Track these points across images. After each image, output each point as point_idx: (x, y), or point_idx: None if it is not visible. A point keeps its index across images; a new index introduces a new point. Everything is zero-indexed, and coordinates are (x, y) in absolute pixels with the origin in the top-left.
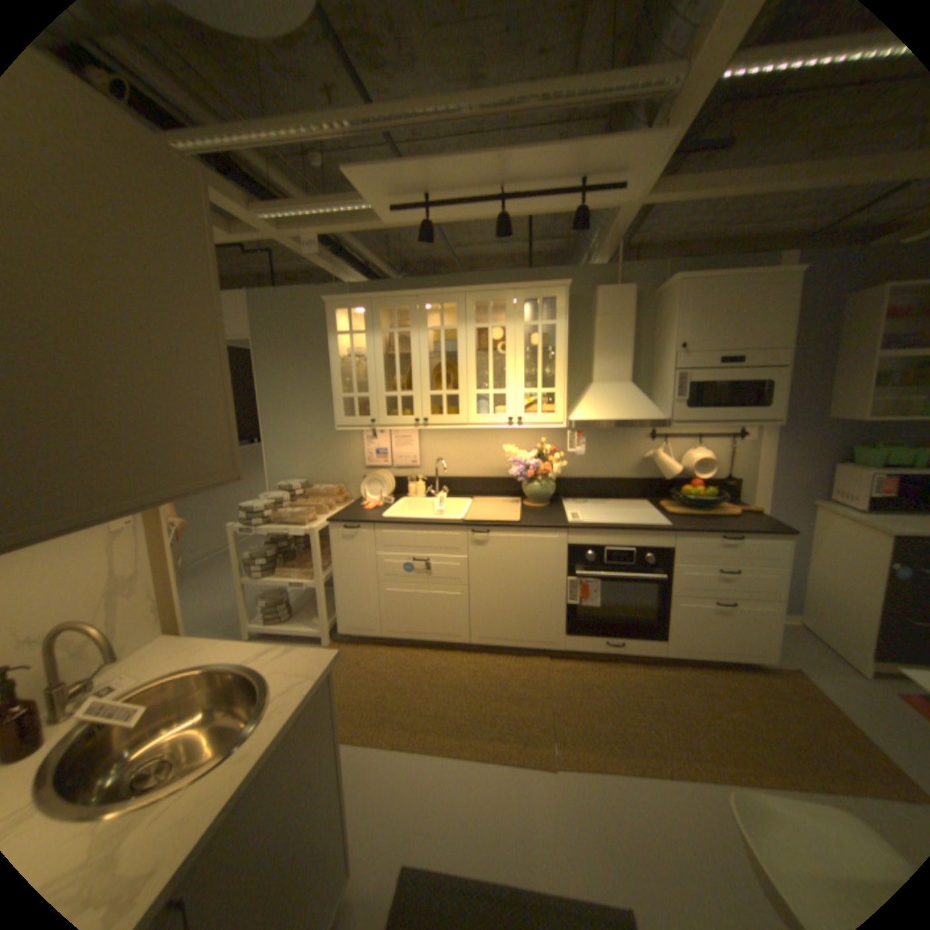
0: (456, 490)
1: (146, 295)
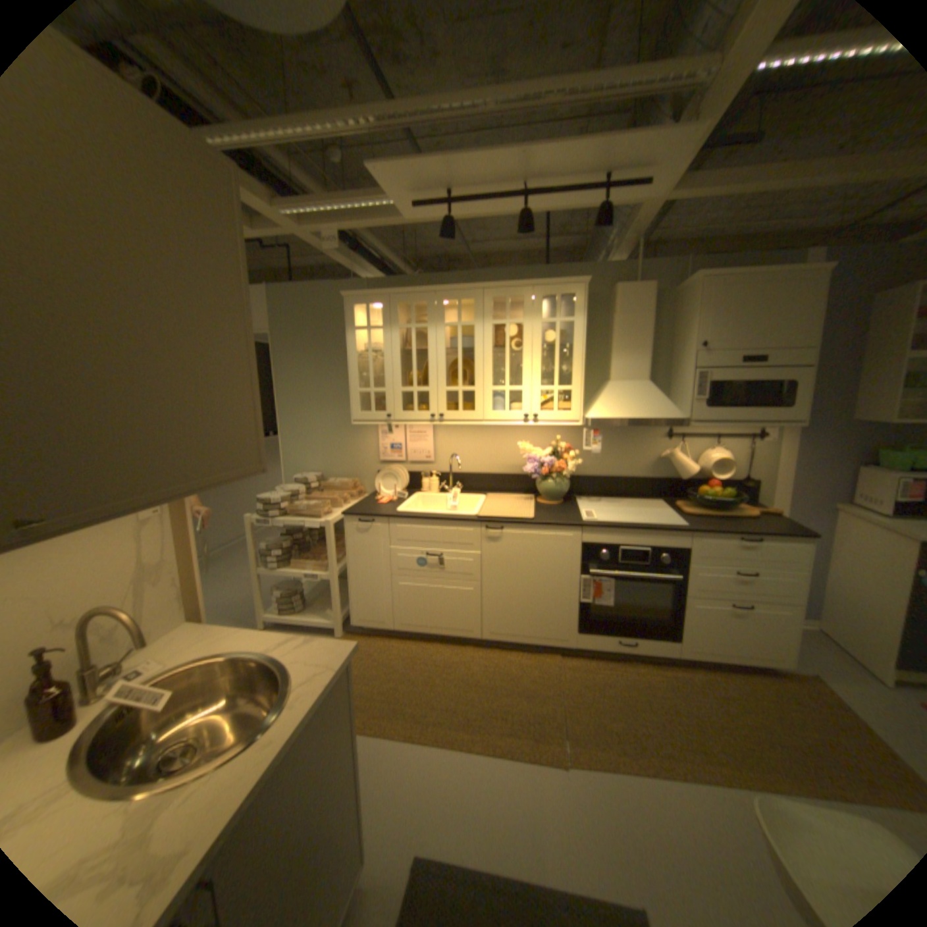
0: (469, 486)
1: (181, 289)
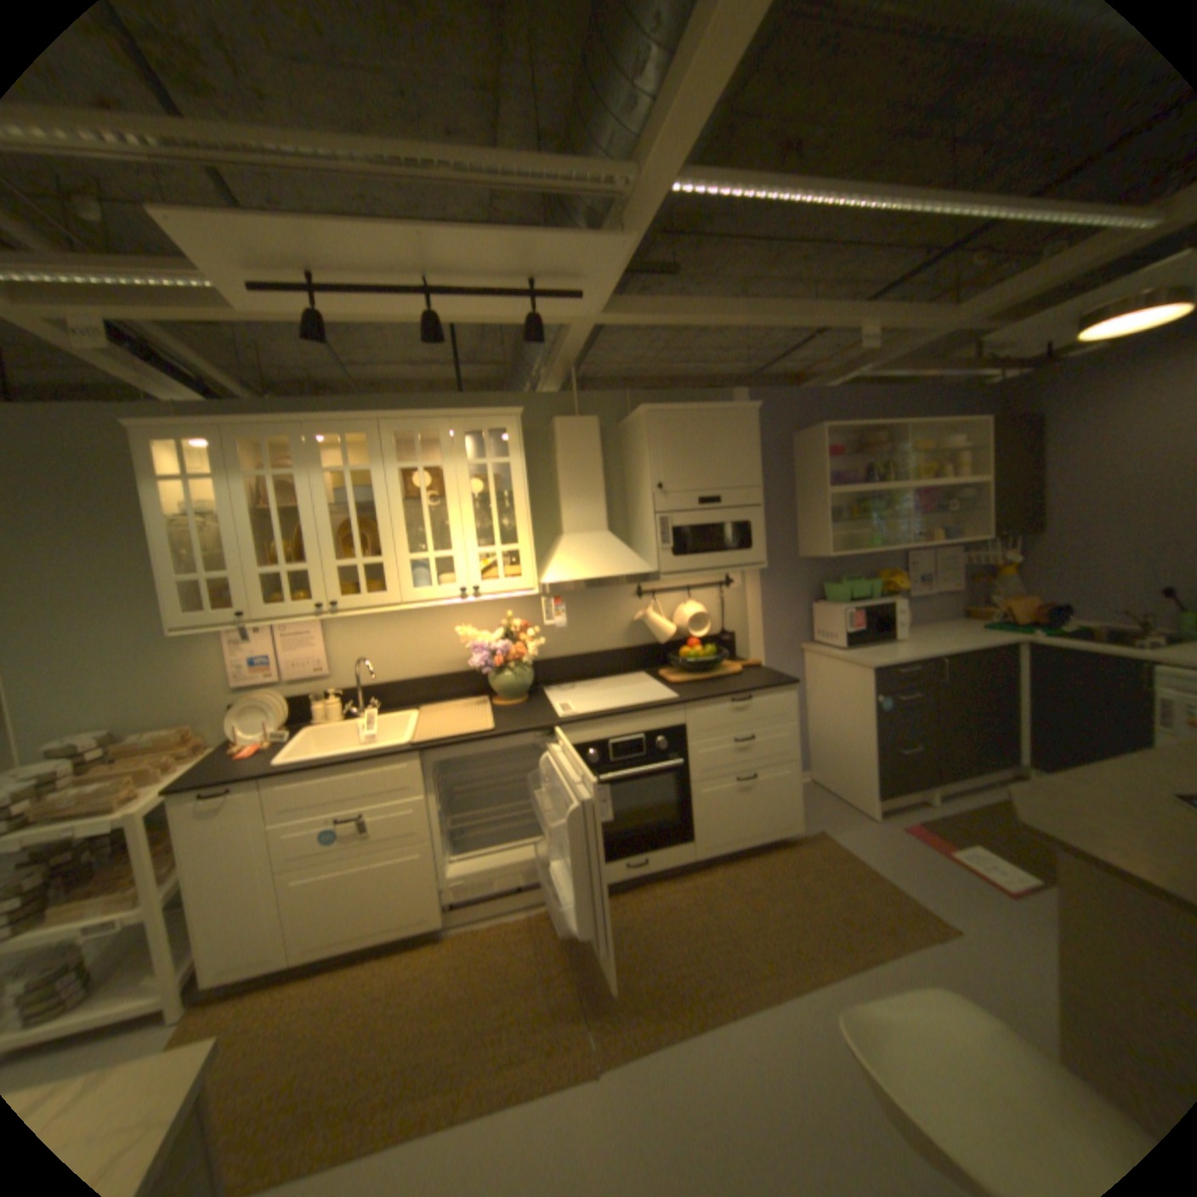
0: (391, 700)
1: None
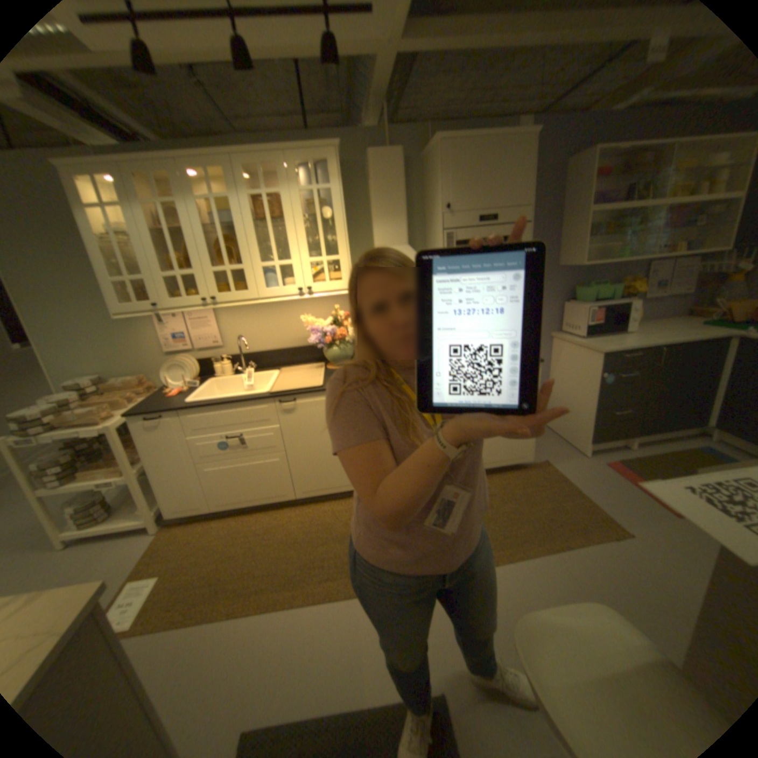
0: (263, 363)
1: None
